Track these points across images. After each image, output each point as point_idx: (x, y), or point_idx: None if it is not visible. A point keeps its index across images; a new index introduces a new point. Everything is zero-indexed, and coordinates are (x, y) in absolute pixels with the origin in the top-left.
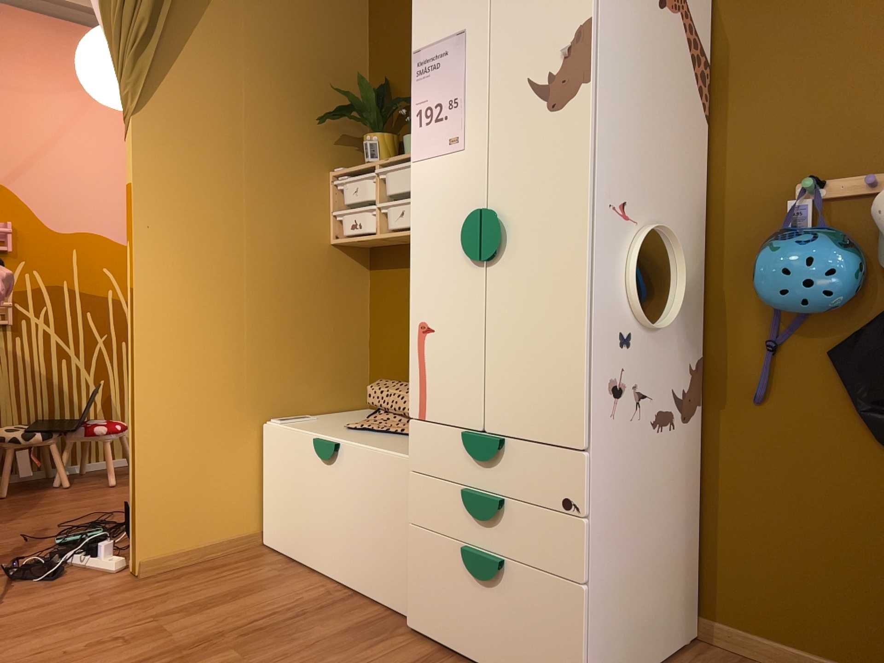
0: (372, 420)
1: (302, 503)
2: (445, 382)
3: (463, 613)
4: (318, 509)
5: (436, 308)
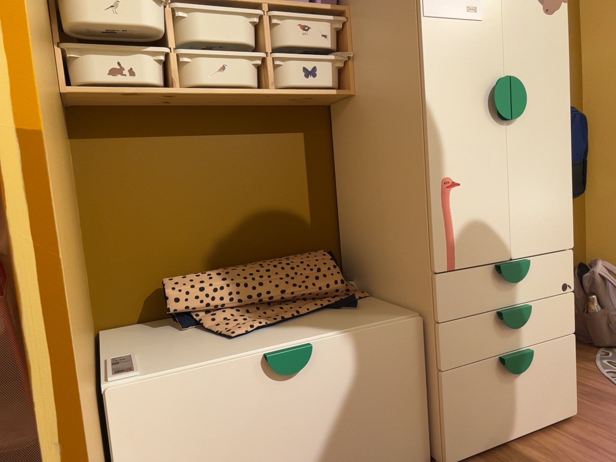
0: (215, 324)
1: (237, 457)
2: (475, 229)
3: (500, 410)
4: (274, 444)
5: (461, 163)
